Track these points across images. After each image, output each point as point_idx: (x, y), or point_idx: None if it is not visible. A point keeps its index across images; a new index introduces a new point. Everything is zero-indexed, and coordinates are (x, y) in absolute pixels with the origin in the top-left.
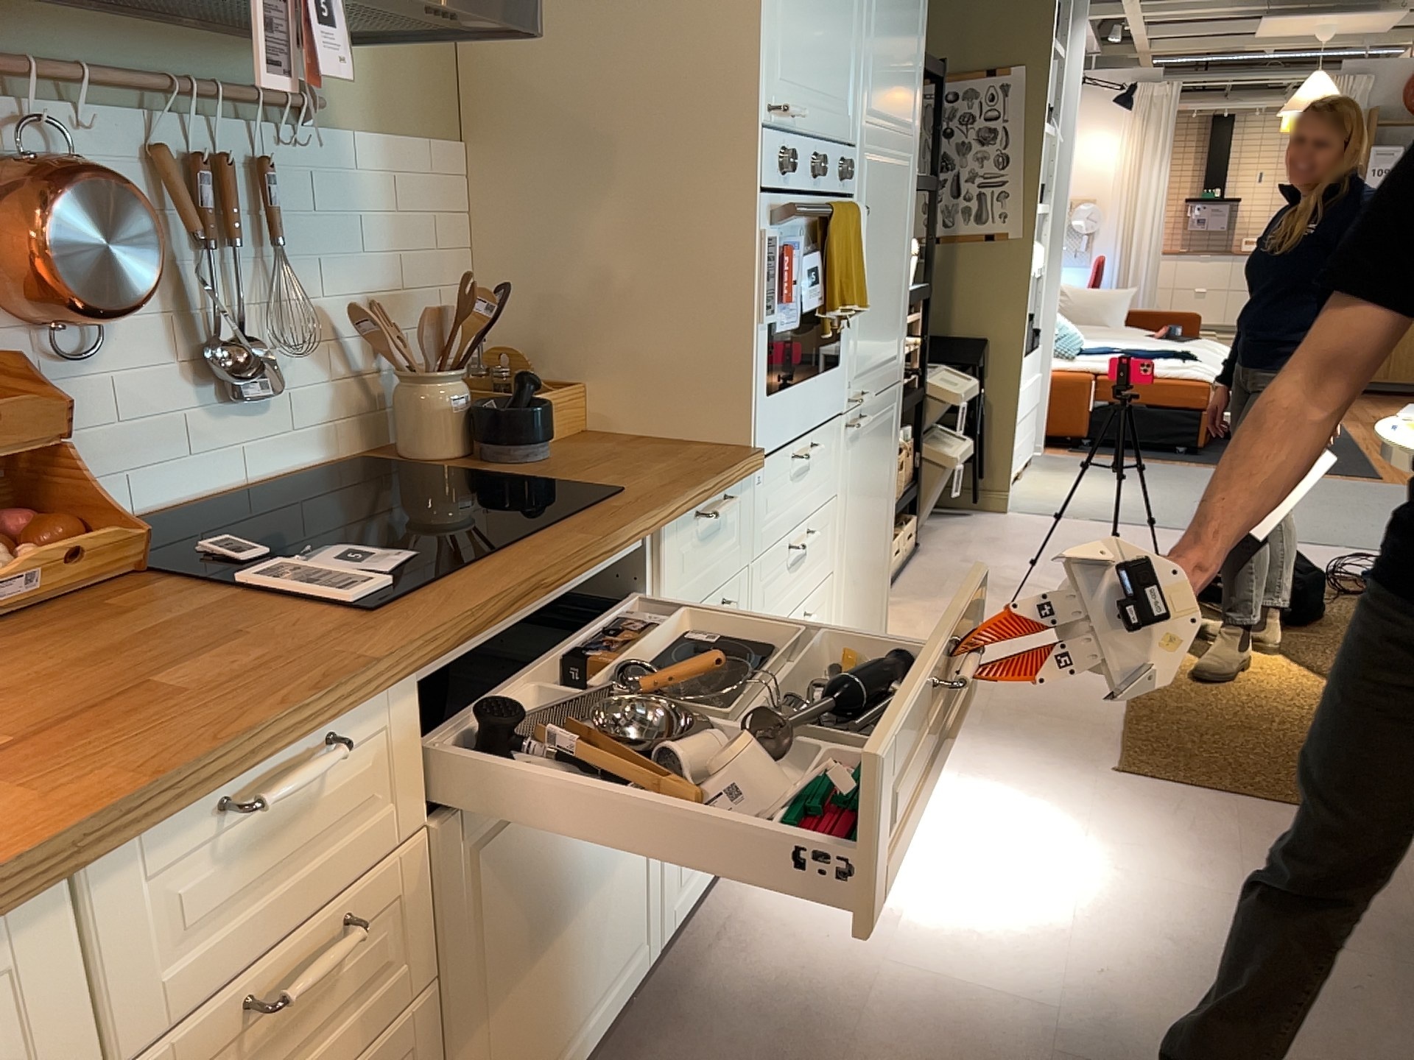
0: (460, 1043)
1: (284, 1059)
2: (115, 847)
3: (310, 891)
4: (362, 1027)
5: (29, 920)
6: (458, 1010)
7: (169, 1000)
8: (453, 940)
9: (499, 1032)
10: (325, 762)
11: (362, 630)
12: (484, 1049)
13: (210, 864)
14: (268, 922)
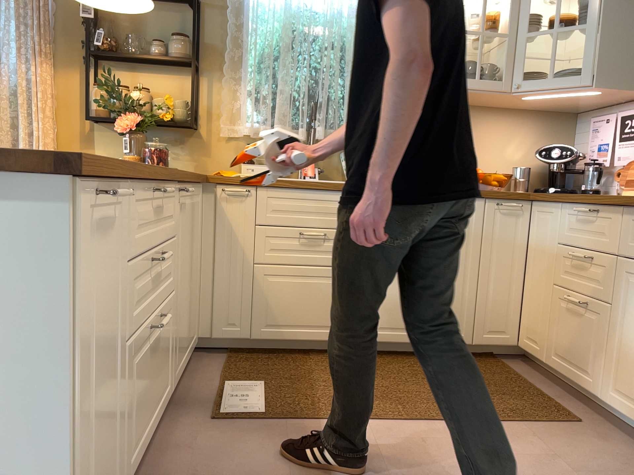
0: (615, 338)
1: (579, 276)
2: (563, 201)
3: (590, 243)
4: (593, 291)
5: (559, 207)
6: (616, 326)
7: (568, 239)
8: (619, 301)
9: (629, 358)
10: (588, 210)
11: (630, 197)
12: (623, 355)
13: (578, 220)
14: (583, 242)
